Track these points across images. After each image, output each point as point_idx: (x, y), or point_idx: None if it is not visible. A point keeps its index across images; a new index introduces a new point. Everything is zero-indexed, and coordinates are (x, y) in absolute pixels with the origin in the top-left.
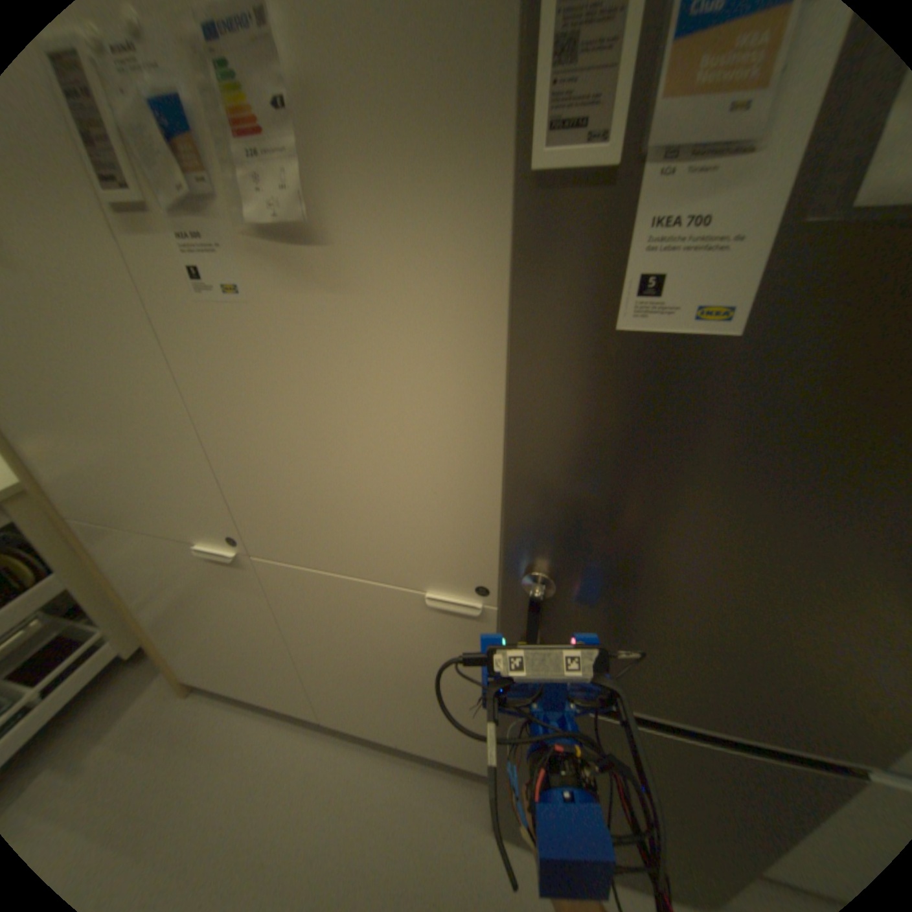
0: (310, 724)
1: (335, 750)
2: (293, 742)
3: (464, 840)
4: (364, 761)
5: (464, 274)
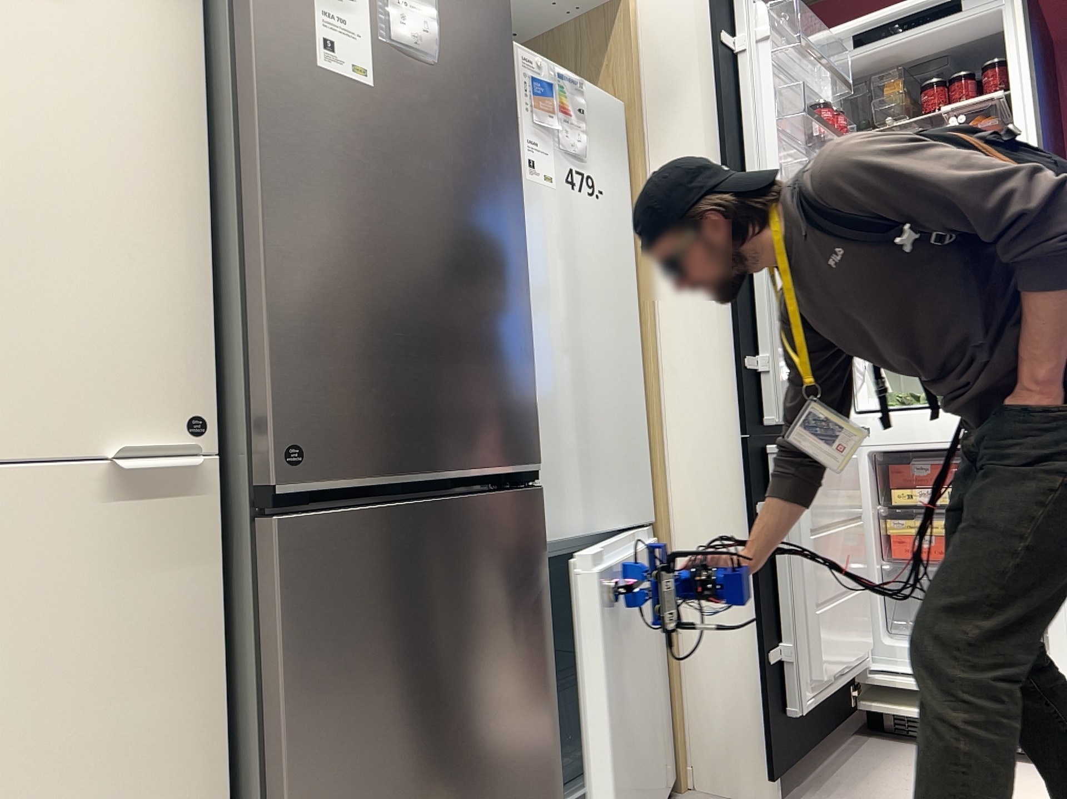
0: None
1: None
2: None
3: None
4: None
5: (164, 31)
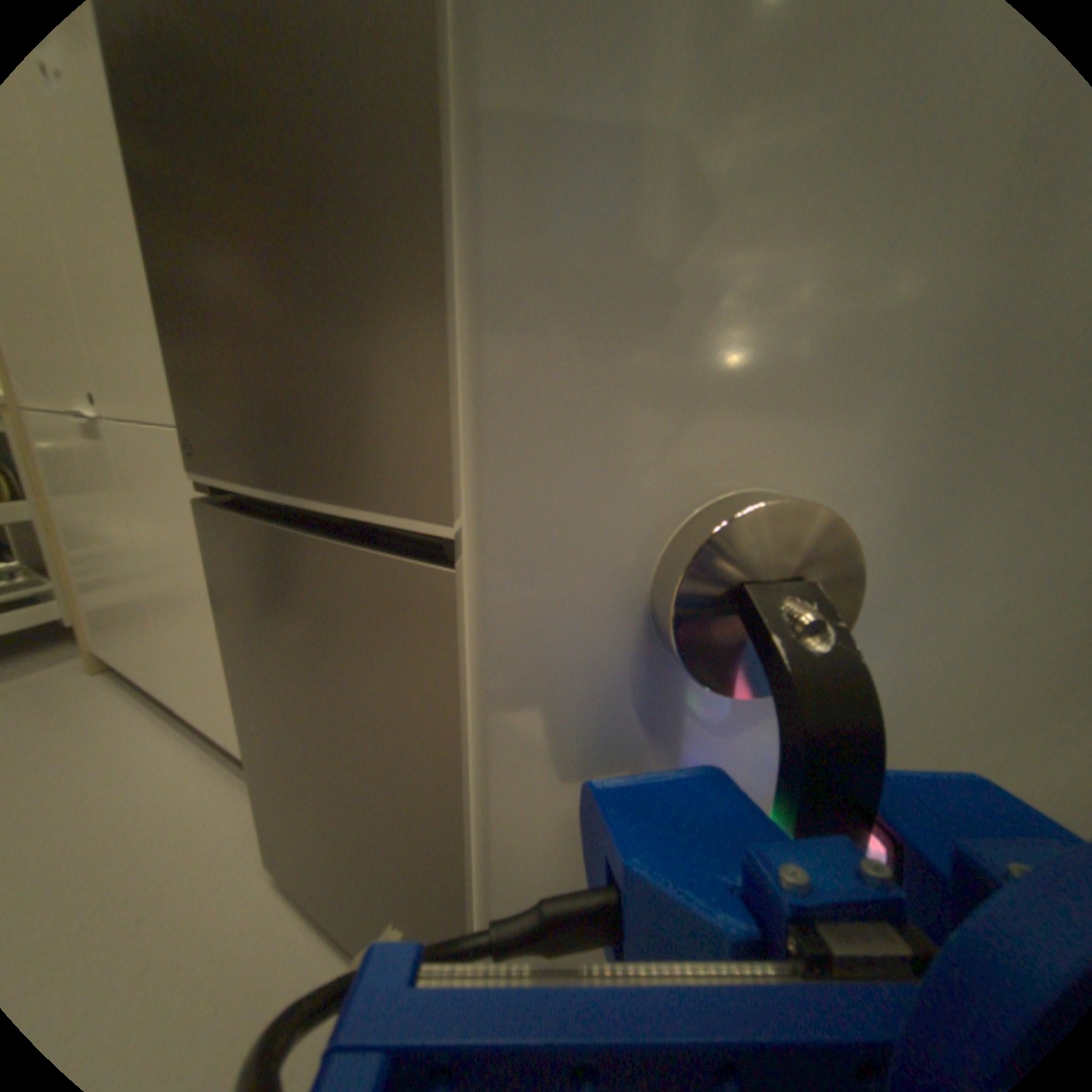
0: (178, 726)
1: (180, 754)
2: (148, 736)
3: (234, 878)
4: (199, 772)
5: None
